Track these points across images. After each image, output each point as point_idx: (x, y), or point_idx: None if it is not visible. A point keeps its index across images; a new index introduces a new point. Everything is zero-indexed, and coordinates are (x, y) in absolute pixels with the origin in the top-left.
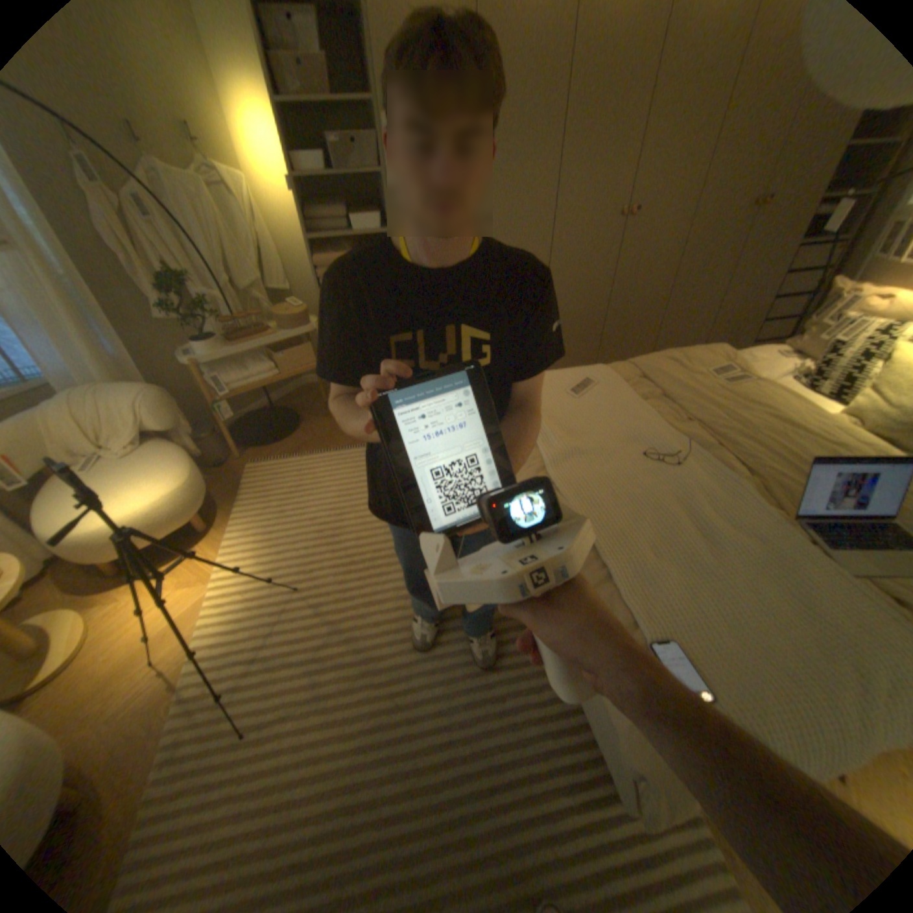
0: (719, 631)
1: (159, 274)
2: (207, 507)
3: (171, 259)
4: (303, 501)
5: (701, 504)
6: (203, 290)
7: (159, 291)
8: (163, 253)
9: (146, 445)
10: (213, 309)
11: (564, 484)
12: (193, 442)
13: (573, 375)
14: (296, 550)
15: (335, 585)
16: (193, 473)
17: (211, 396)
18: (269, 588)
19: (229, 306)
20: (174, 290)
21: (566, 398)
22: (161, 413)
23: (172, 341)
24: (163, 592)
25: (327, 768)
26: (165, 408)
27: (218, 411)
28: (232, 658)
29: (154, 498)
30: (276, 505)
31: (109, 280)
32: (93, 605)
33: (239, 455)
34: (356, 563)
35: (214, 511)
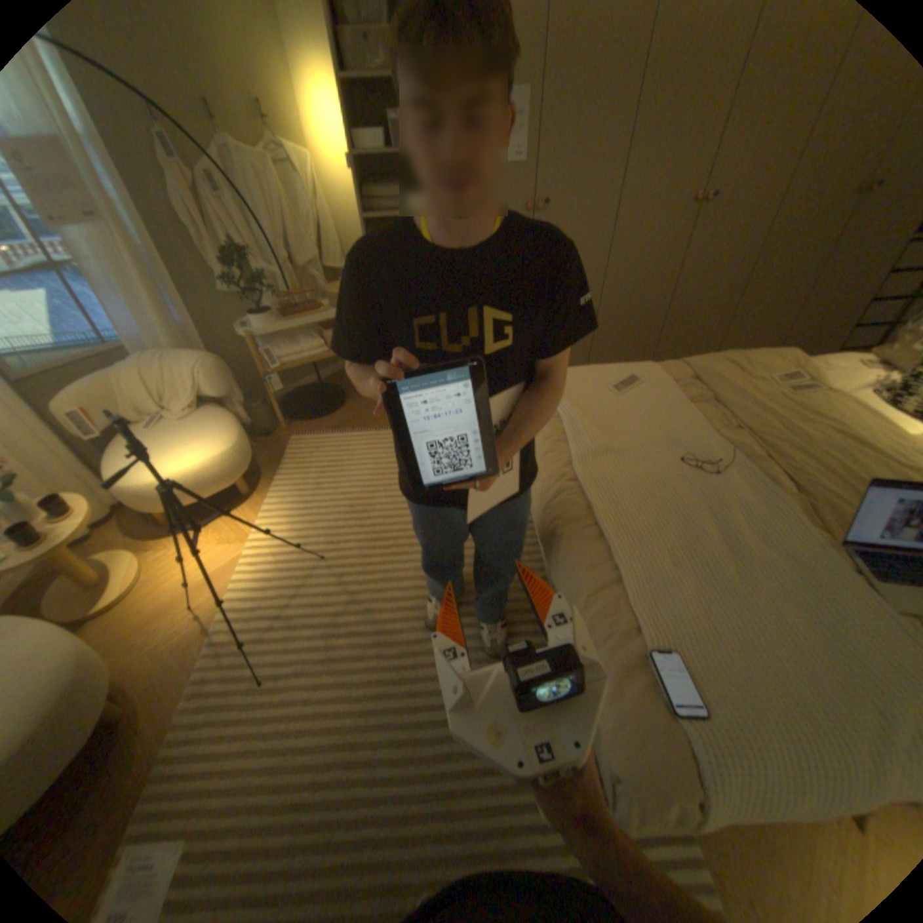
0: (729, 649)
1: (224, 248)
2: (252, 472)
3: (236, 234)
4: (339, 476)
5: (735, 518)
6: (264, 266)
7: (224, 265)
8: (229, 228)
9: (203, 410)
10: (272, 285)
11: (589, 482)
12: (245, 411)
13: (619, 372)
14: (328, 521)
15: (359, 558)
16: (241, 439)
17: (263, 368)
18: (299, 554)
19: (288, 283)
20: (236, 264)
21: (607, 394)
22: (216, 381)
23: (233, 314)
24: (207, 546)
25: (332, 725)
26: (221, 377)
27: (269, 383)
28: (259, 613)
29: (204, 459)
30: (314, 477)
31: (180, 252)
32: (147, 550)
33: (286, 427)
34: (382, 540)
35: (258, 477)
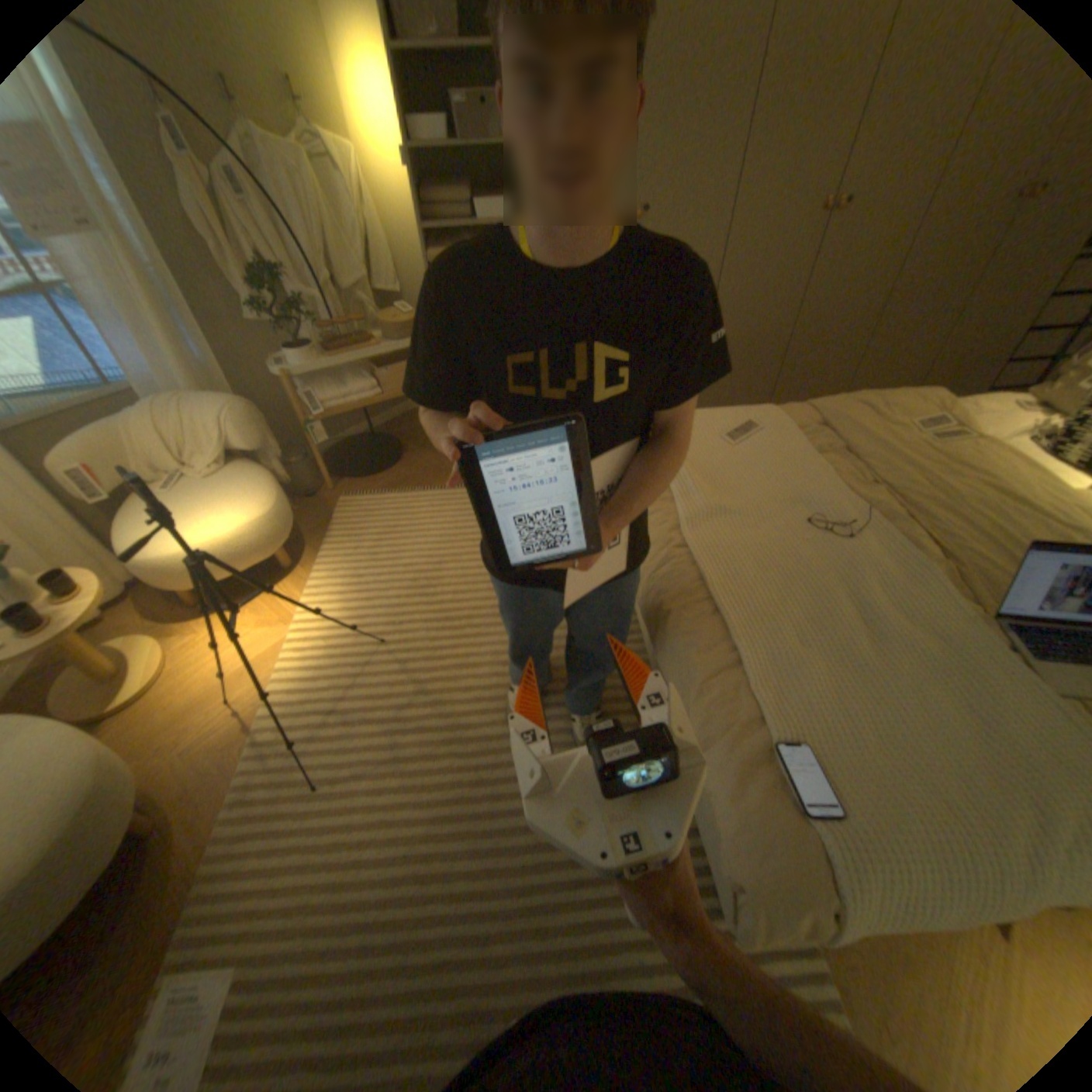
0: (866, 740)
1: (250, 266)
2: (294, 541)
3: (265, 248)
4: (398, 544)
5: (871, 588)
6: (300, 288)
7: (251, 287)
8: (256, 240)
9: (231, 466)
10: (310, 312)
11: (701, 548)
12: (282, 467)
13: (732, 417)
14: (387, 598)
15: (426, 641)
16: (279, 501)
17: (303, 415)
18: (354, 637)
19: (329, 309)
20: (267, 286)
21: (719, 444)
22: (247, 430)
23: (264, 348)
24: (243, 629)
25: (401, 834)
26: (252, 425)
27: (311, 433)
28: (309, 706)
29: (236, 525)
30: (368, 546)
31: (196, 271)
32: (171, 635)
33: (332, 486)
34: (452, 619)
35: (301, 547)
